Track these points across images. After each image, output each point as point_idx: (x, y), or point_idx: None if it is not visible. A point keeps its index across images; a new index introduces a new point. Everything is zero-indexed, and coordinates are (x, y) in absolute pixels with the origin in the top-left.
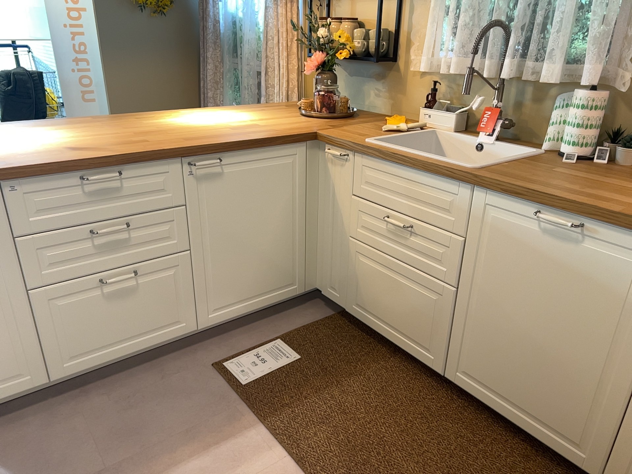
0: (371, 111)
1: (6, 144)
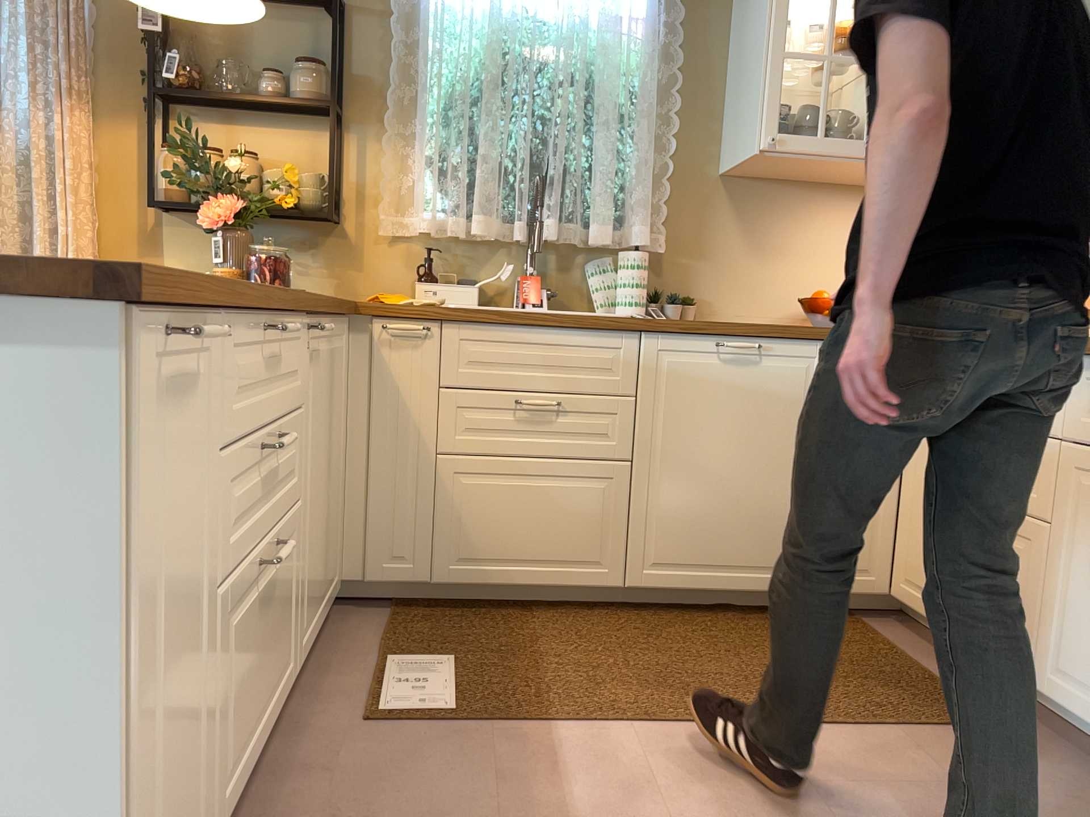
0: None
1: None
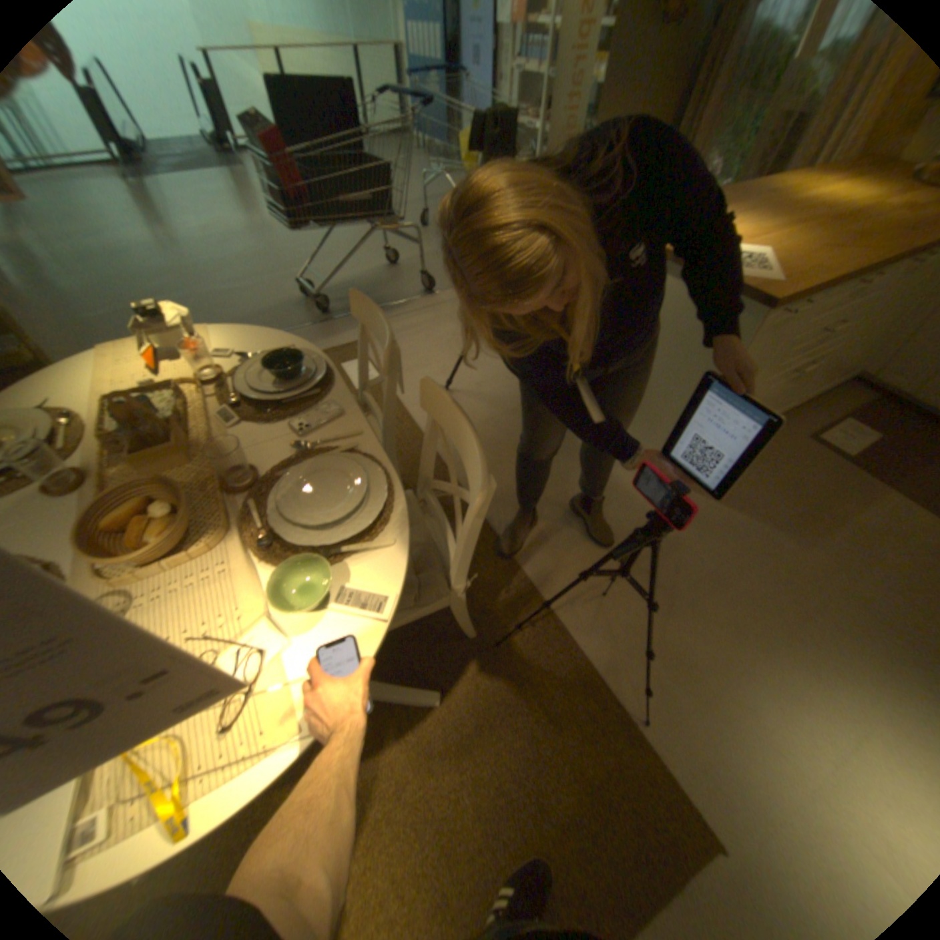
0: None
1: (752, 237)
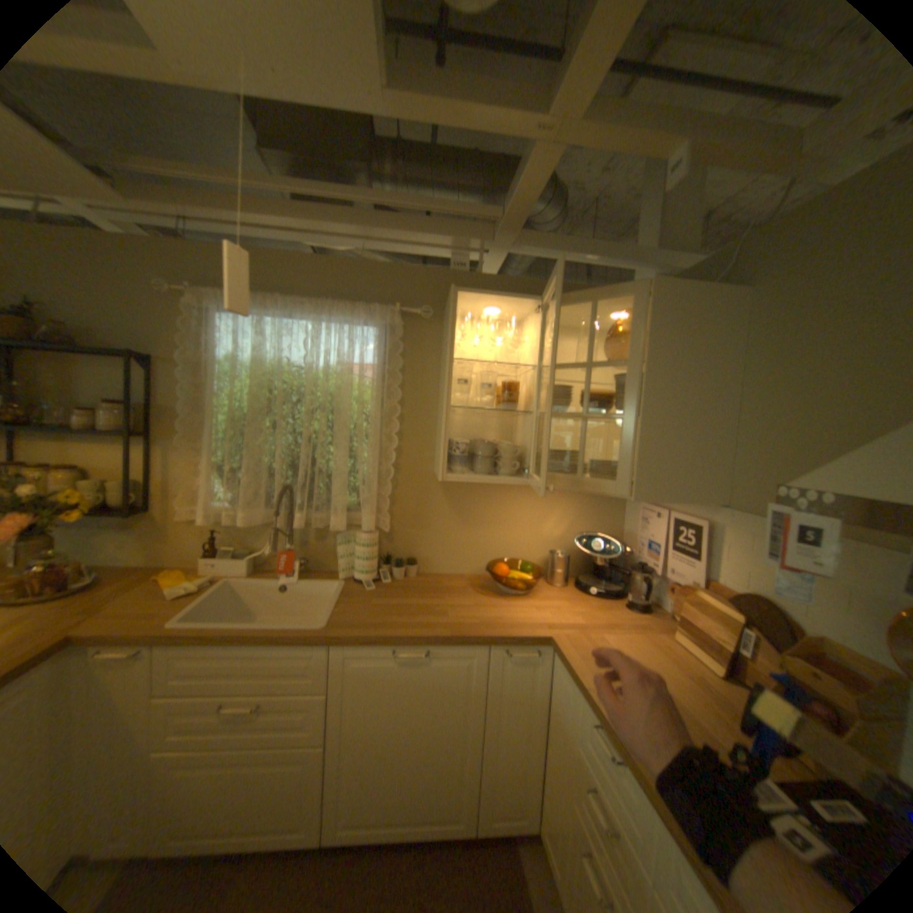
0: (114, 565)
1: None
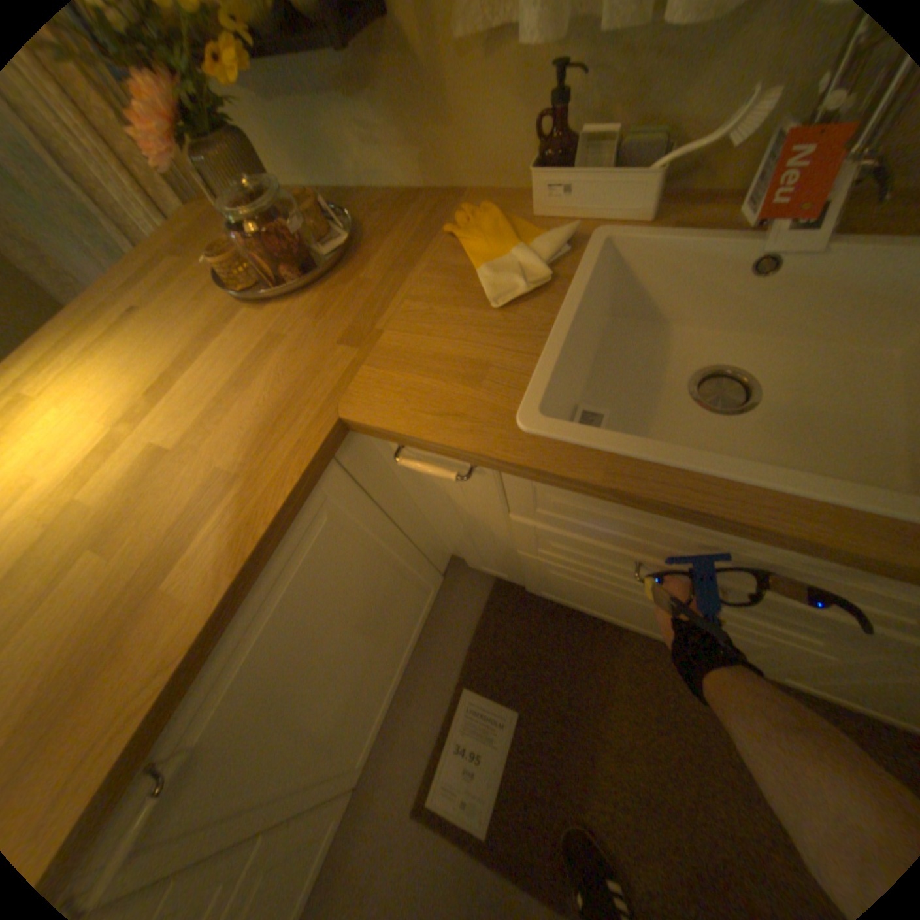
0: (370, 181)
1: None
